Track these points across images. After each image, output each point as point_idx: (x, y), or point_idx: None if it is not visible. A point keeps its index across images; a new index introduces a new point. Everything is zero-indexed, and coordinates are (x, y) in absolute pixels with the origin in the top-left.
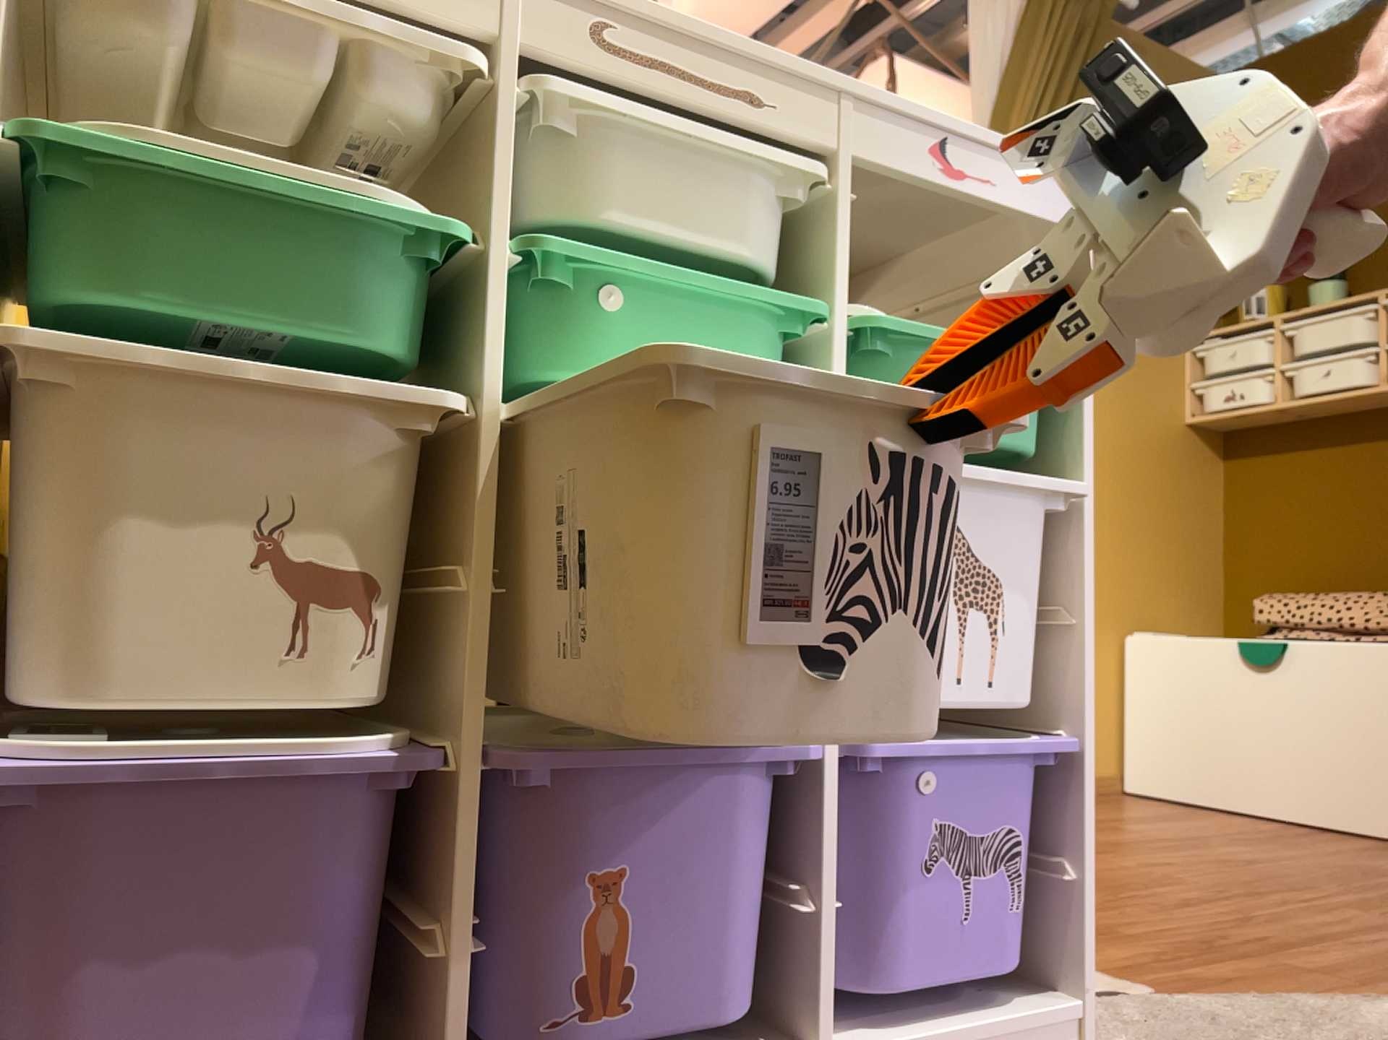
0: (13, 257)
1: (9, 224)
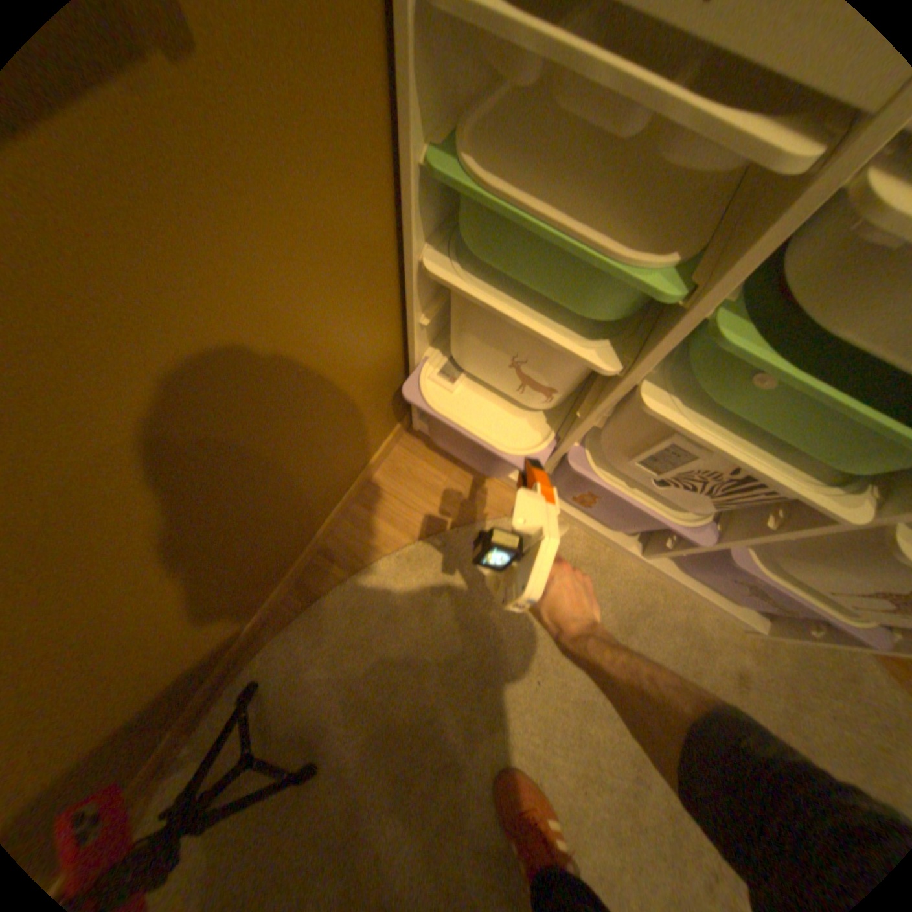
0: (441, 187)
1: (423, 195)
